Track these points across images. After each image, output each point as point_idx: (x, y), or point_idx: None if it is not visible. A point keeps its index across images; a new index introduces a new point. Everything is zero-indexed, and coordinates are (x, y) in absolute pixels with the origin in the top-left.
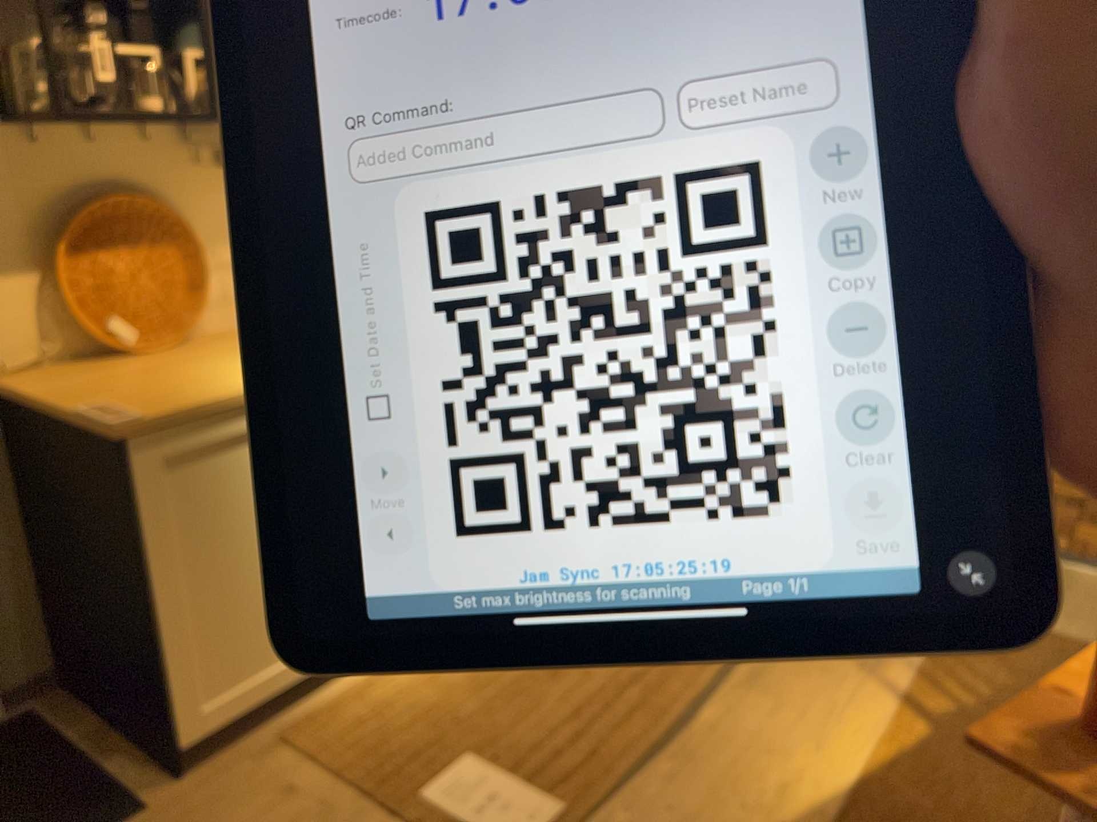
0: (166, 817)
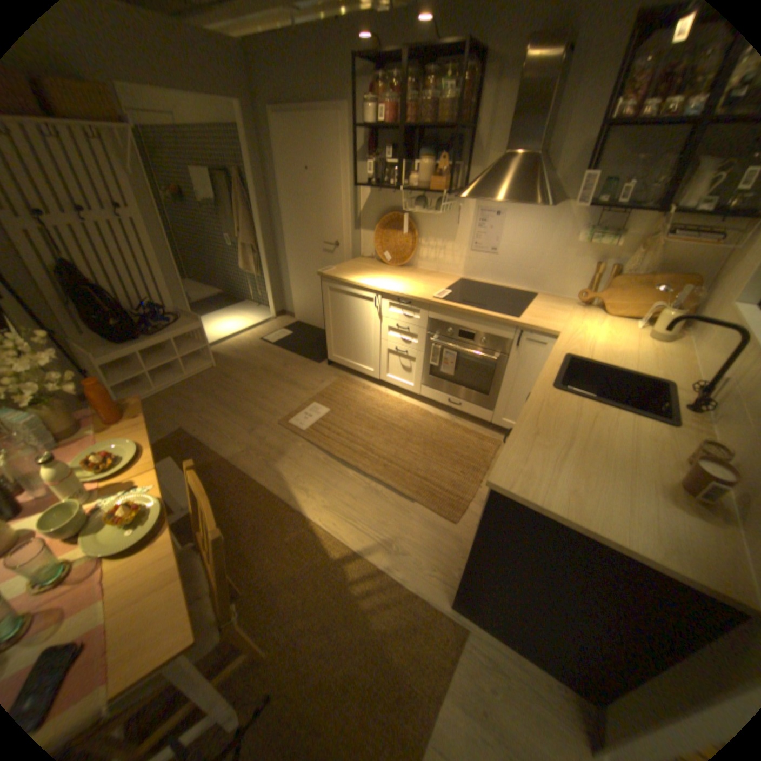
0: (317, 366)
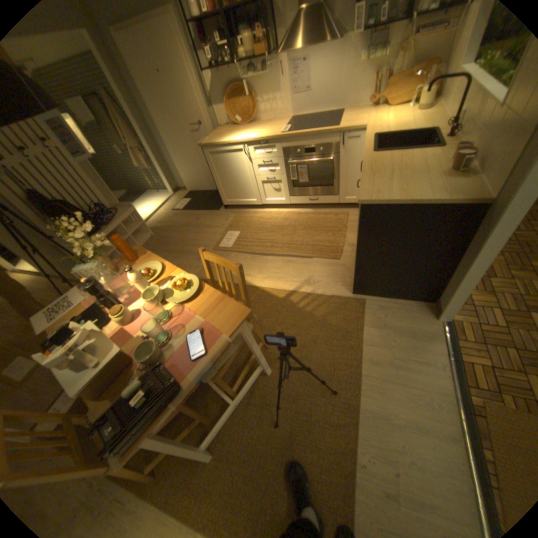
0: (218, 212)
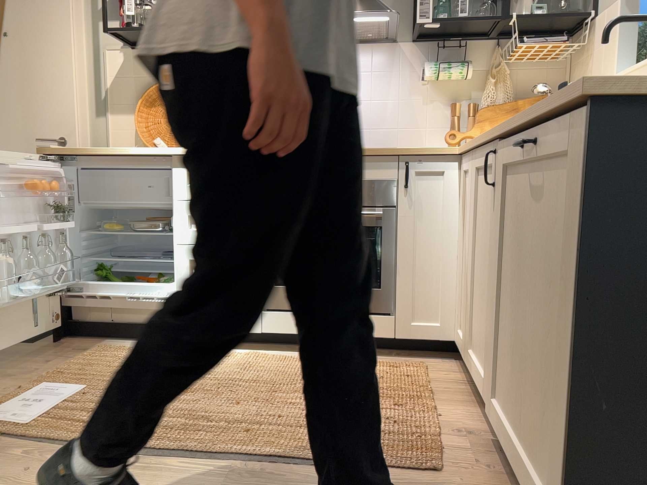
0: (28, 348)
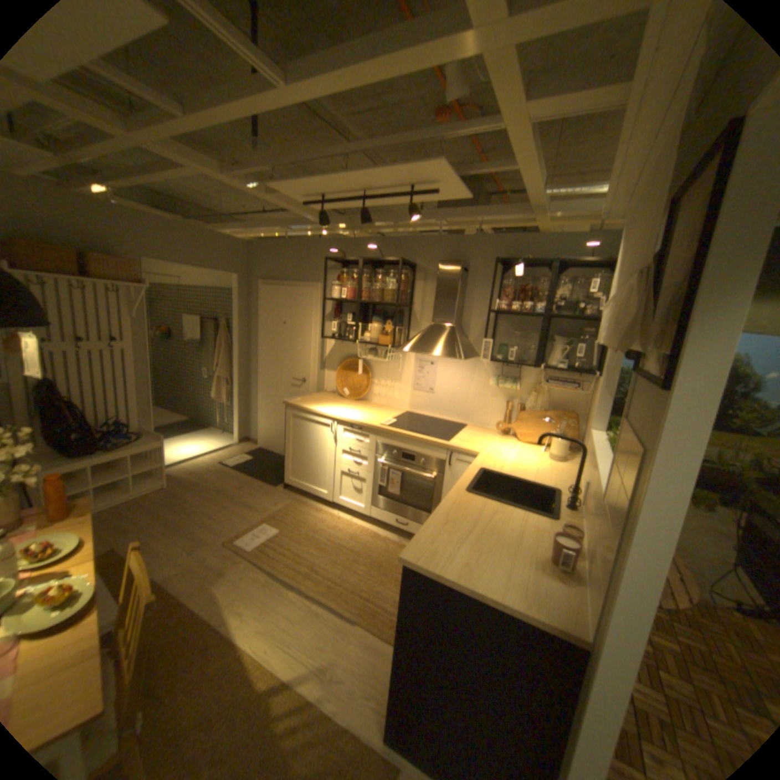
0: (272, 489)
